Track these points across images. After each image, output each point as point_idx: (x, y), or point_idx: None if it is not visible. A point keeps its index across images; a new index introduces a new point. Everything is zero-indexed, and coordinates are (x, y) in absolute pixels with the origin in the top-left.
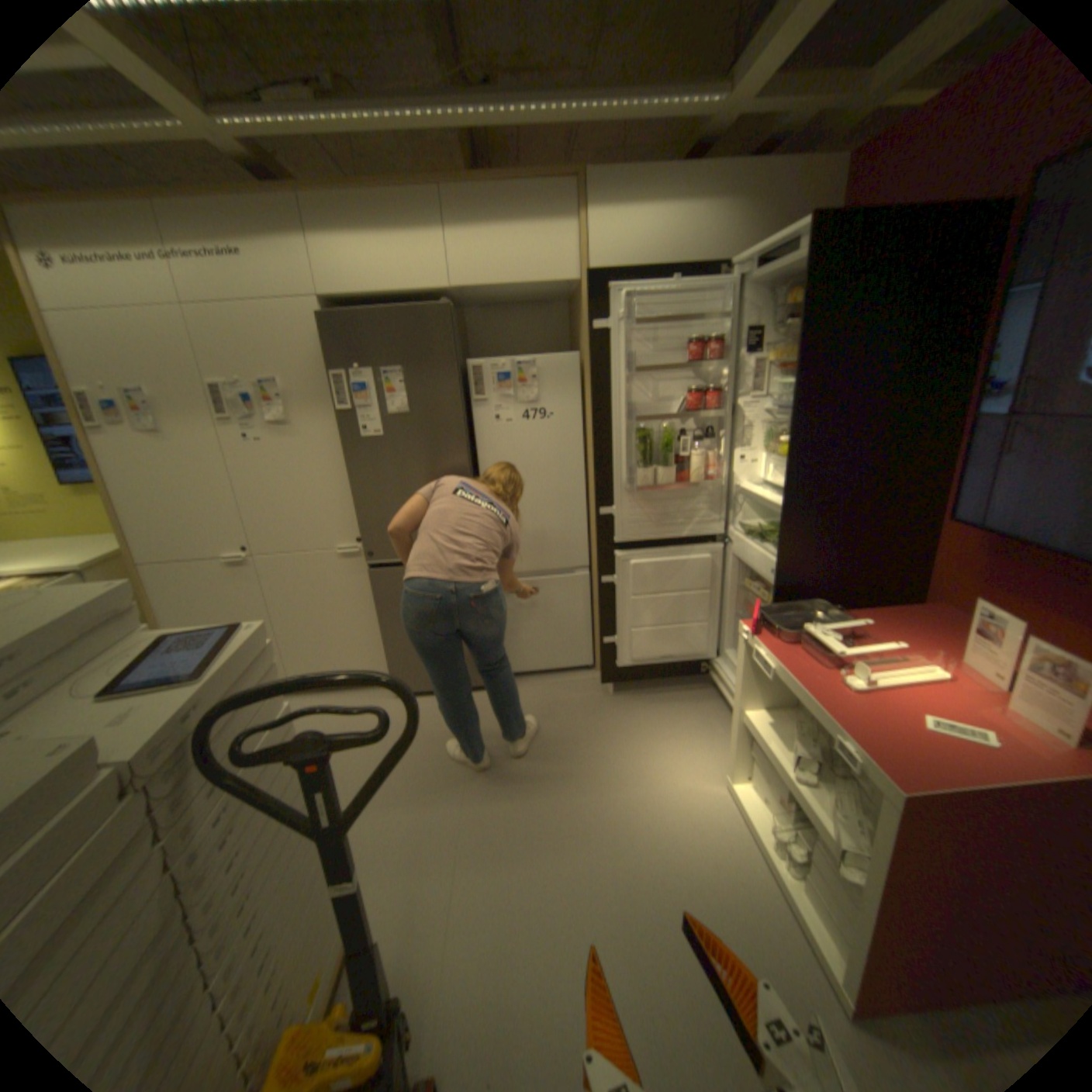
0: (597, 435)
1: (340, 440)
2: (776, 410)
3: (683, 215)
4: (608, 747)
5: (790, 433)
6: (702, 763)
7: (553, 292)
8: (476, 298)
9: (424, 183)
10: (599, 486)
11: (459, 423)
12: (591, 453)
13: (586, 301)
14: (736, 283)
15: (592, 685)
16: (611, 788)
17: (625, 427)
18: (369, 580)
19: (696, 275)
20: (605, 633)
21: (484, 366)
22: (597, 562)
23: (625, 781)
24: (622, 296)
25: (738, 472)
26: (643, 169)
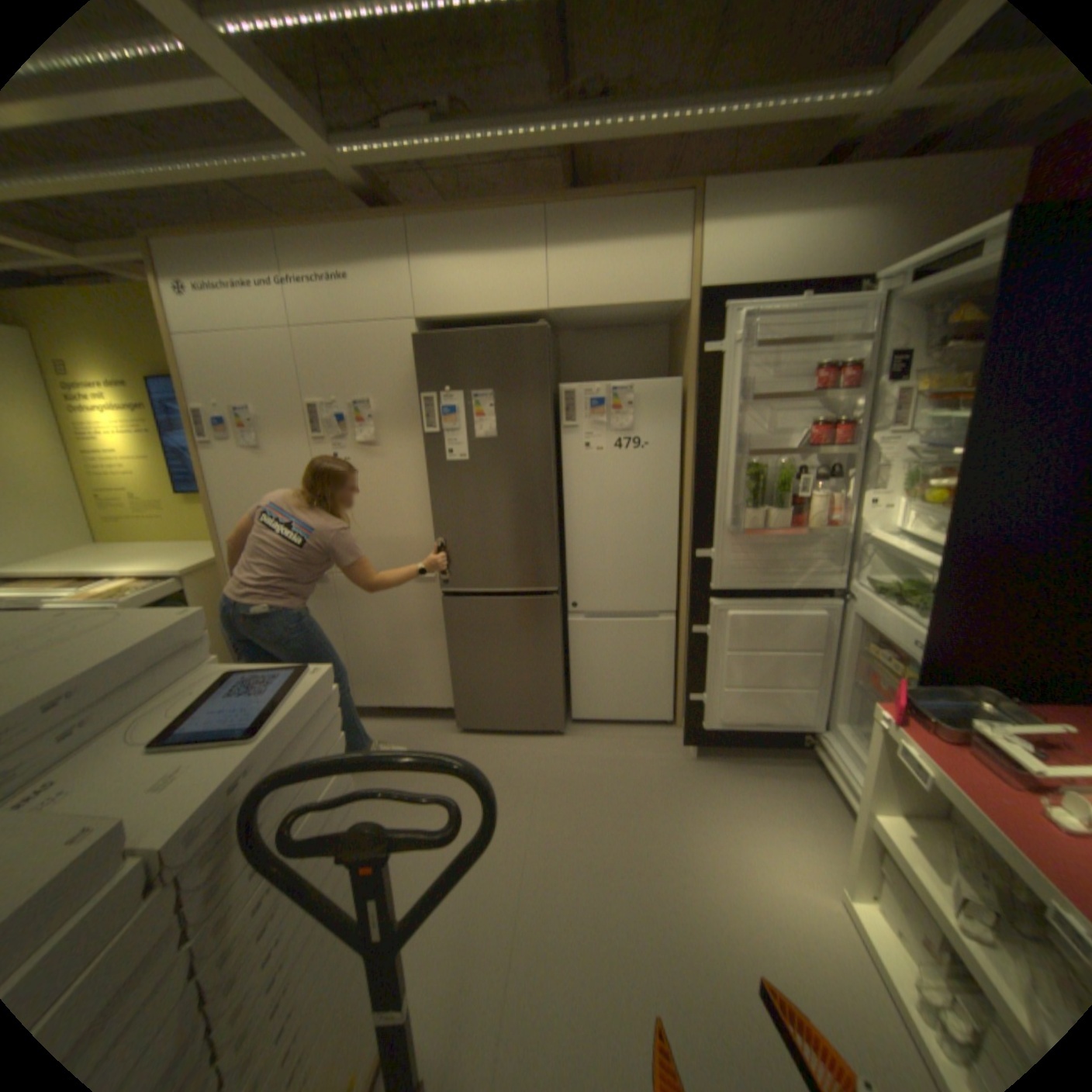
0: (698, 468)
1: (426, 463)
2: (925, 448)
3: (815, 227)
4: (691, 825)
5: (944, 476)
6: (808, 864)
7: (656, 313)
8: (573, 320)
9: (530, 202)
10: (695, 523)
11: (547, 450)
12: (688, 487)
13: (695, 322)
14: (880, 300)
15: (672, 744)
16: (695, 879)
17: (734, 461)
18: (442, 606)
19: (832, 291)
20: (692, 689)
21: (577, 390)
22: (690, 609)
23: (712, 872)
24: (741, 315)
25: (868, 518)
26: (771, 178)
